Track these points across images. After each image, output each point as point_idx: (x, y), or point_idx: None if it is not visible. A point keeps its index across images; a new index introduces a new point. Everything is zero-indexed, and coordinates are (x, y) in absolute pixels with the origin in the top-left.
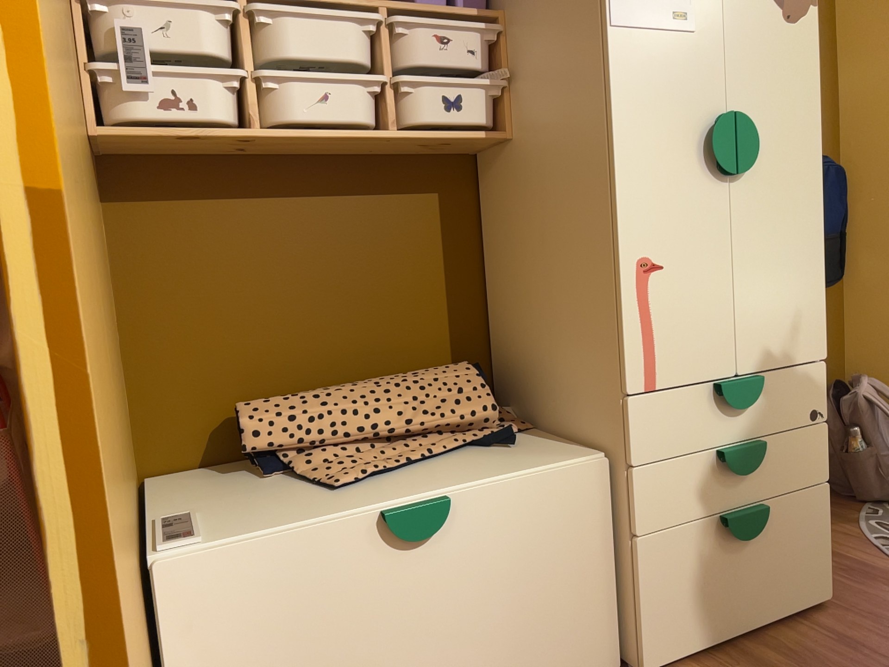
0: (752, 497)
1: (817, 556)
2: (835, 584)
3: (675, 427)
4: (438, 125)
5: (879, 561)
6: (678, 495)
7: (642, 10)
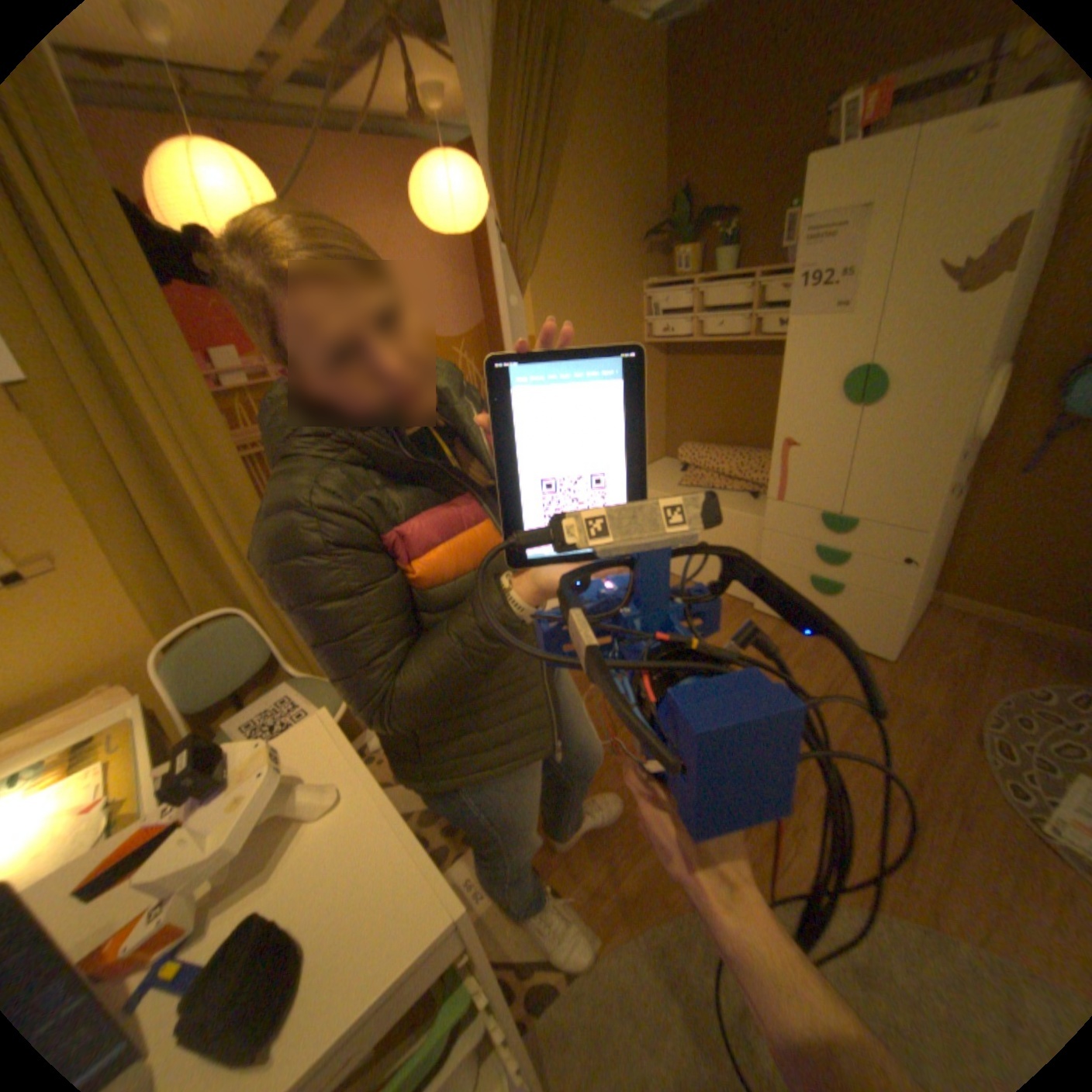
0: (837, 576)
1: (886, 634)
2: (922, 666)
3: (791, 521)
4: (775, 333)
5: (990, 688)
6: (786, 551)
7: (812, 304)
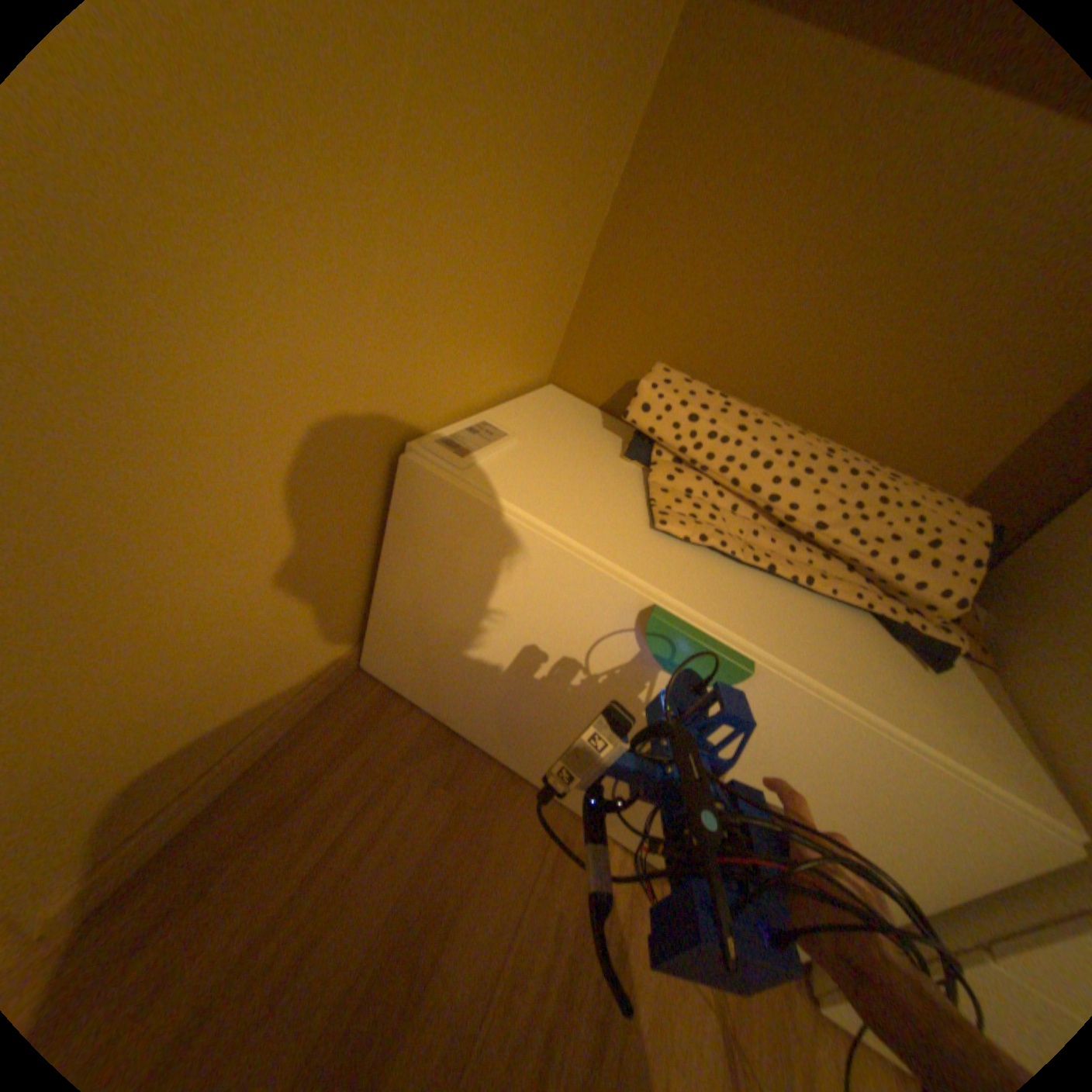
0: None
1: None
2: None
3: None
4: None
5: None
6: None
7: None
